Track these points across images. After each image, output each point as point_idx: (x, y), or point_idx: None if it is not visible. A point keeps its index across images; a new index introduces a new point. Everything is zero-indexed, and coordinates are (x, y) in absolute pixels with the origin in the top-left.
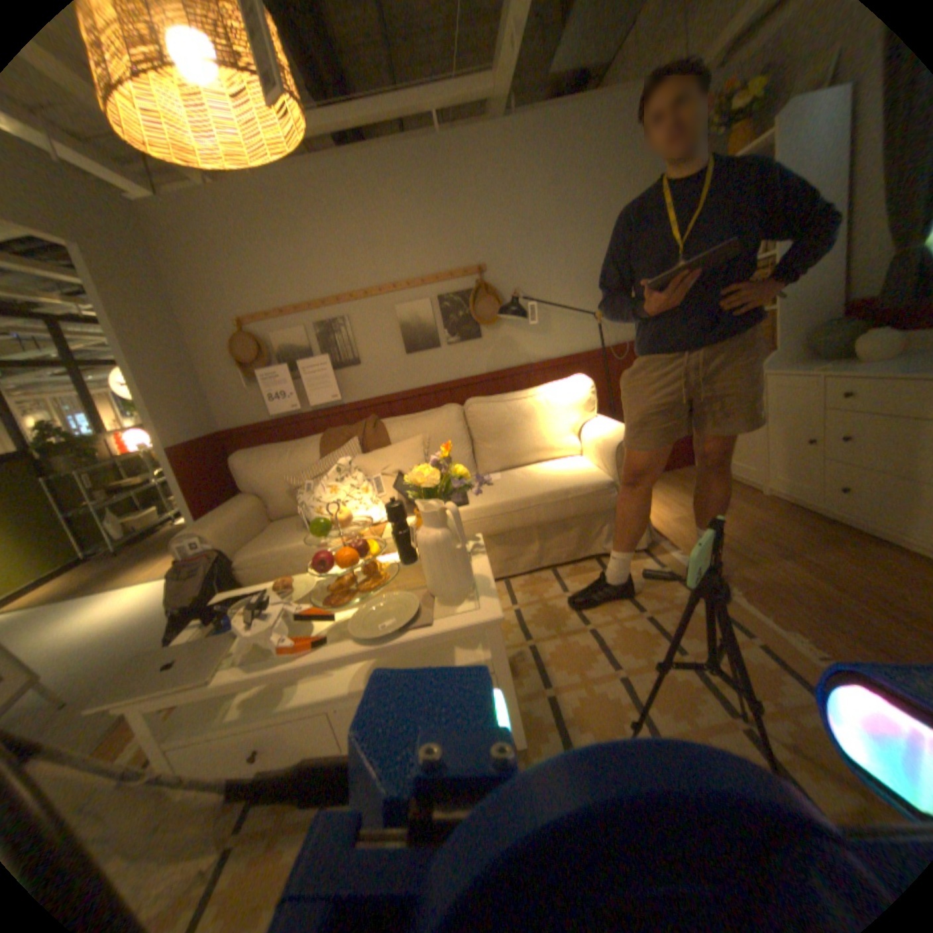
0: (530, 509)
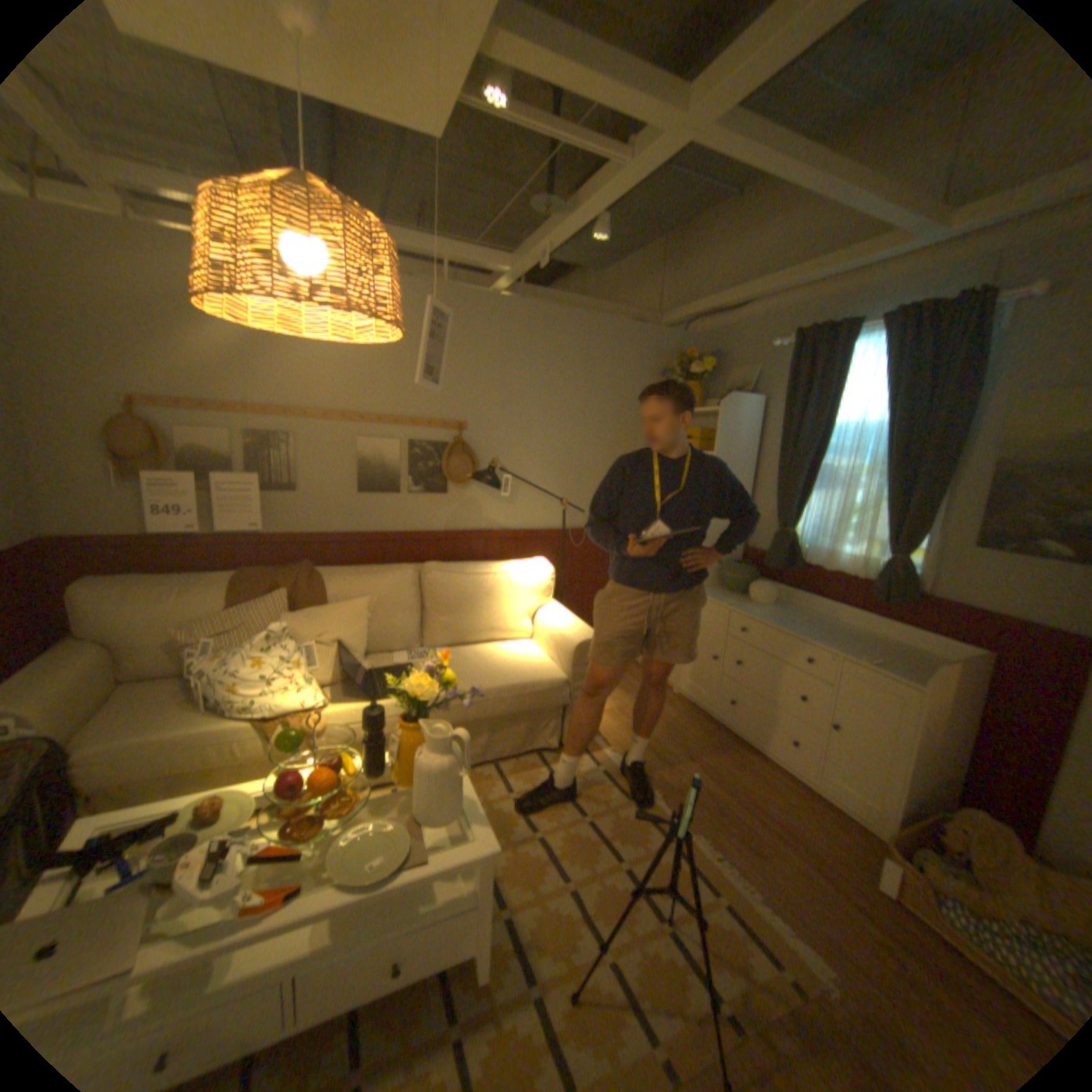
0: (487, 705)
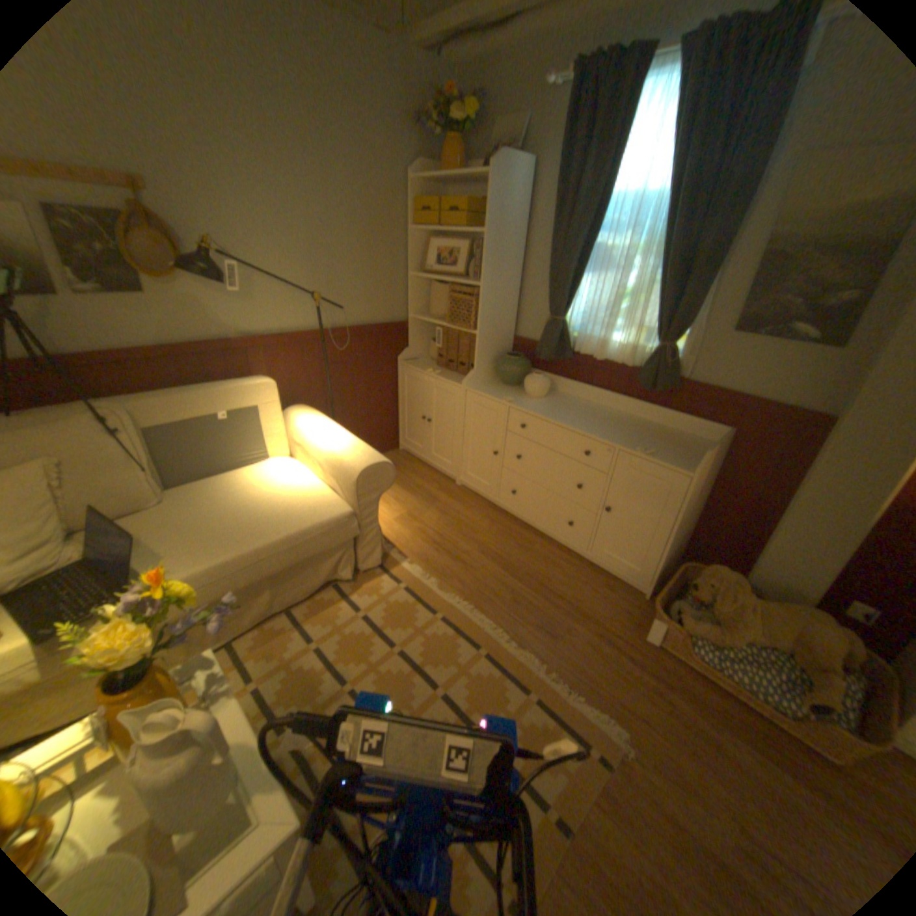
0: (261, 564)
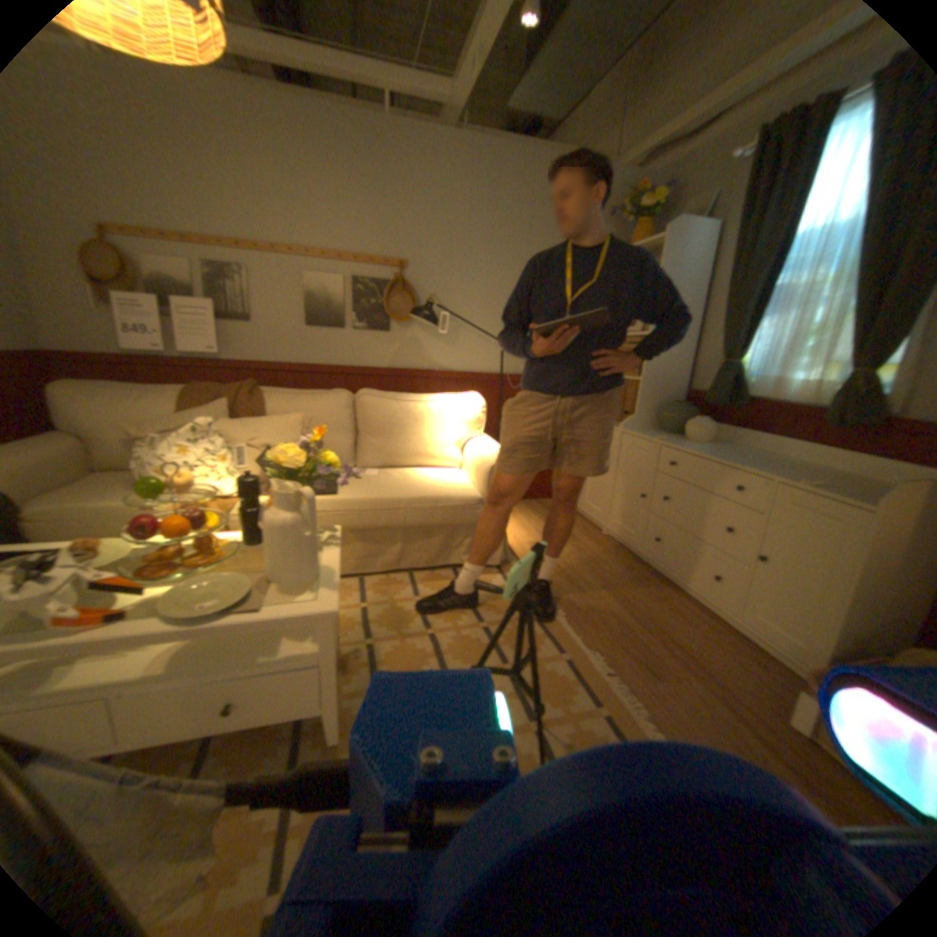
0: (399, 511)
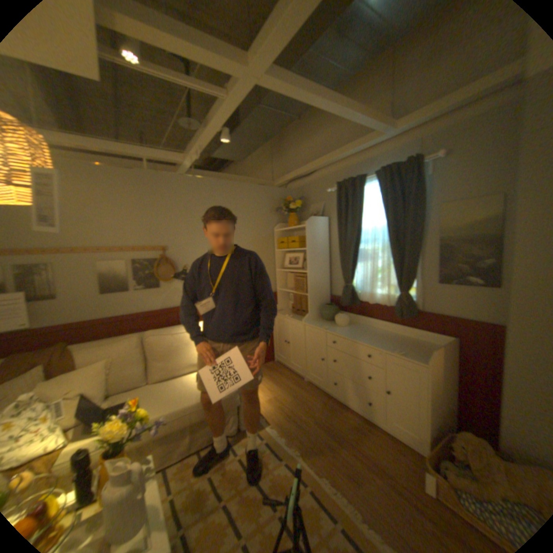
0: (186, 417)
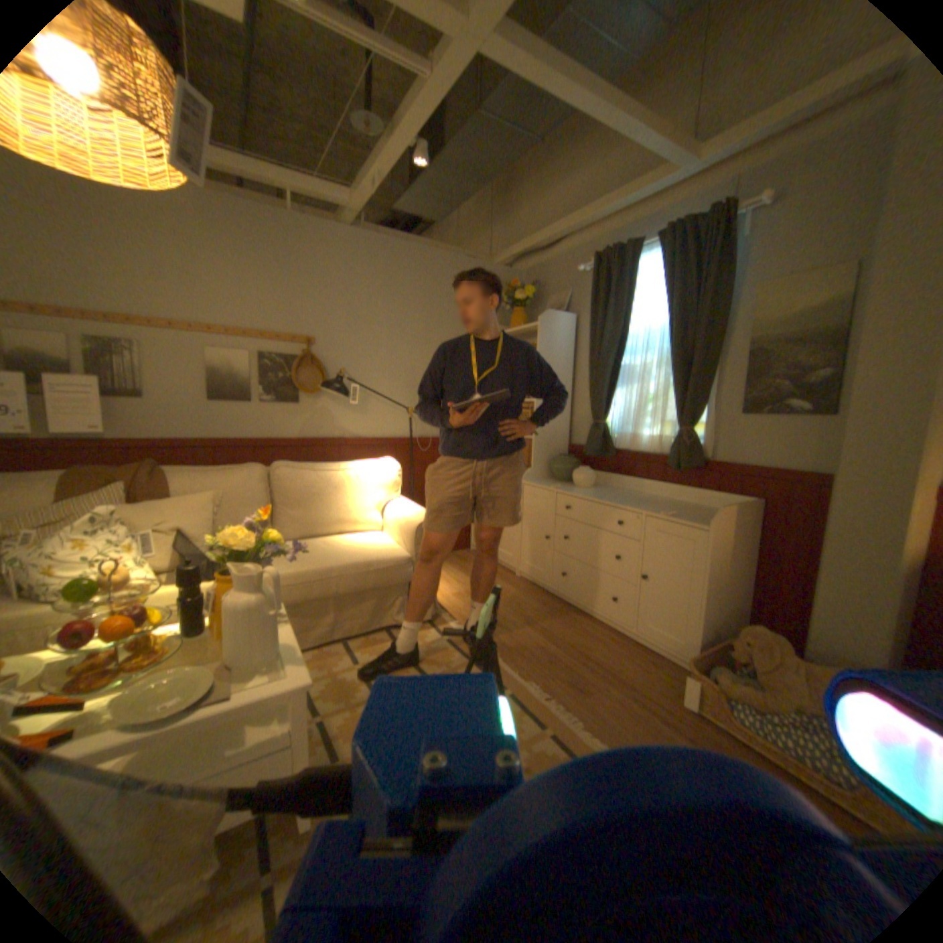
0: (331, 580)
